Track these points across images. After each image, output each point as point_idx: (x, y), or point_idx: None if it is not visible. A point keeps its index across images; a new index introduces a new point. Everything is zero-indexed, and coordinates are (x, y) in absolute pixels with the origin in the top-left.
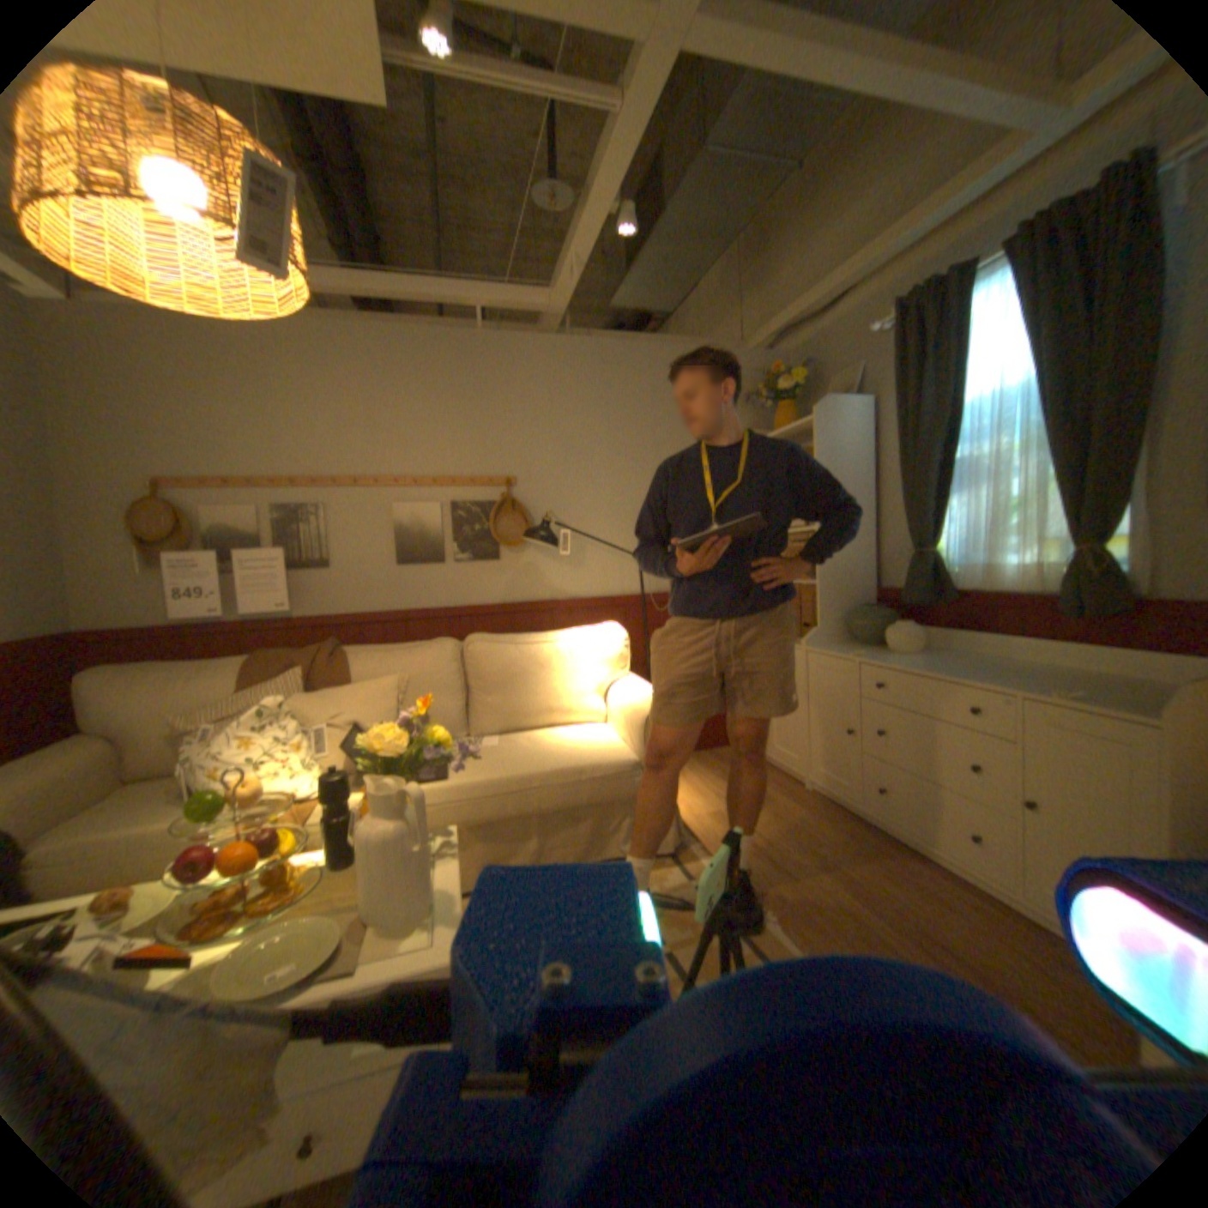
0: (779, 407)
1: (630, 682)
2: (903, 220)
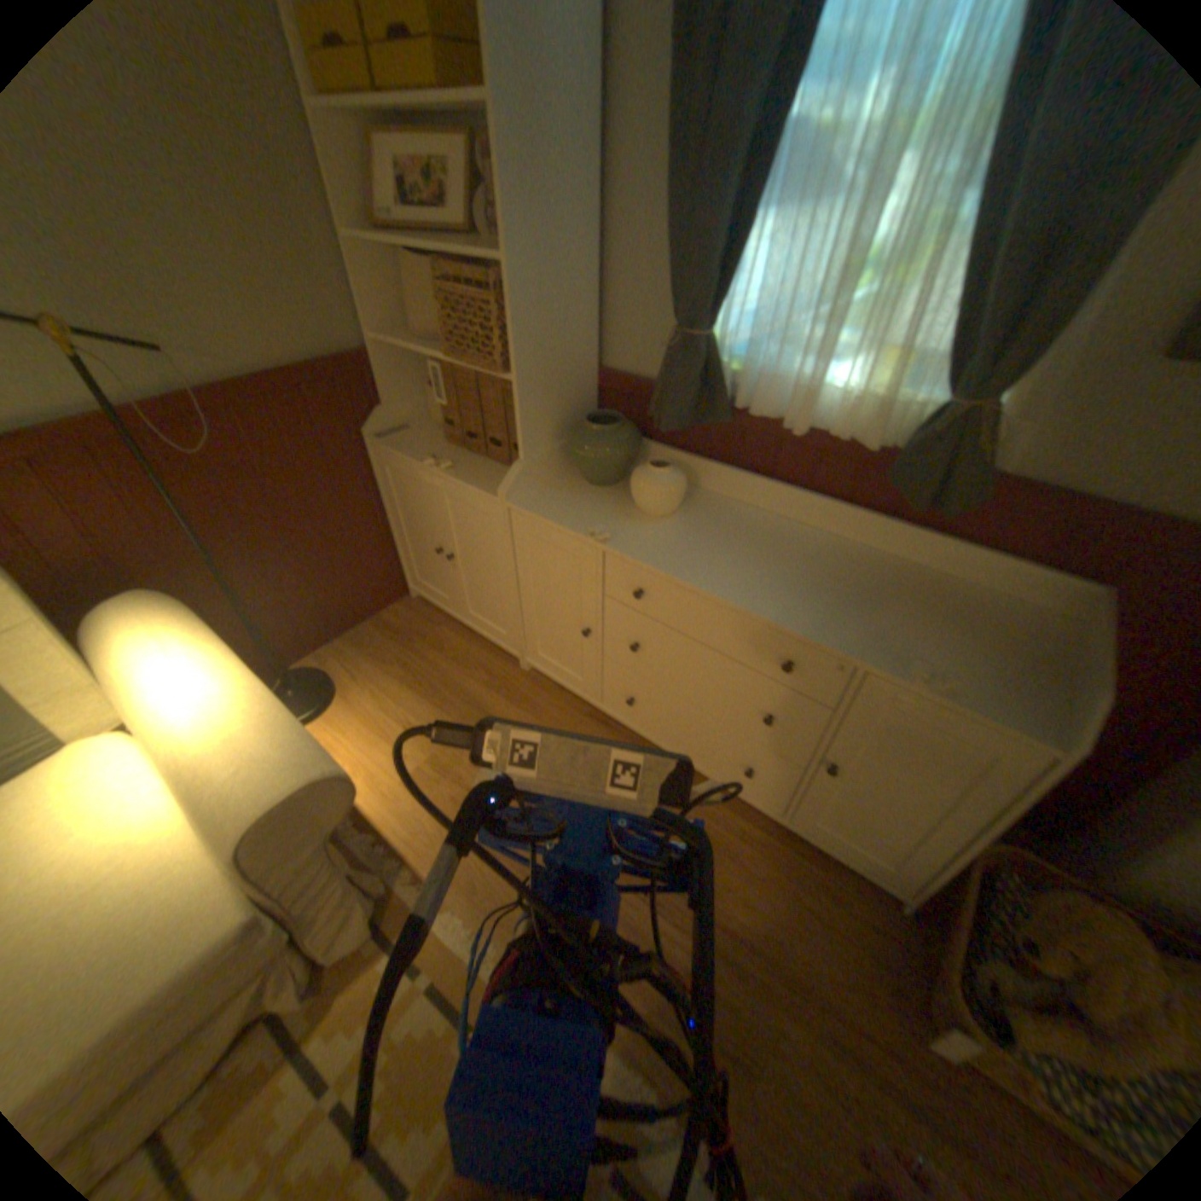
0: None
1: (173, 676)
2: None
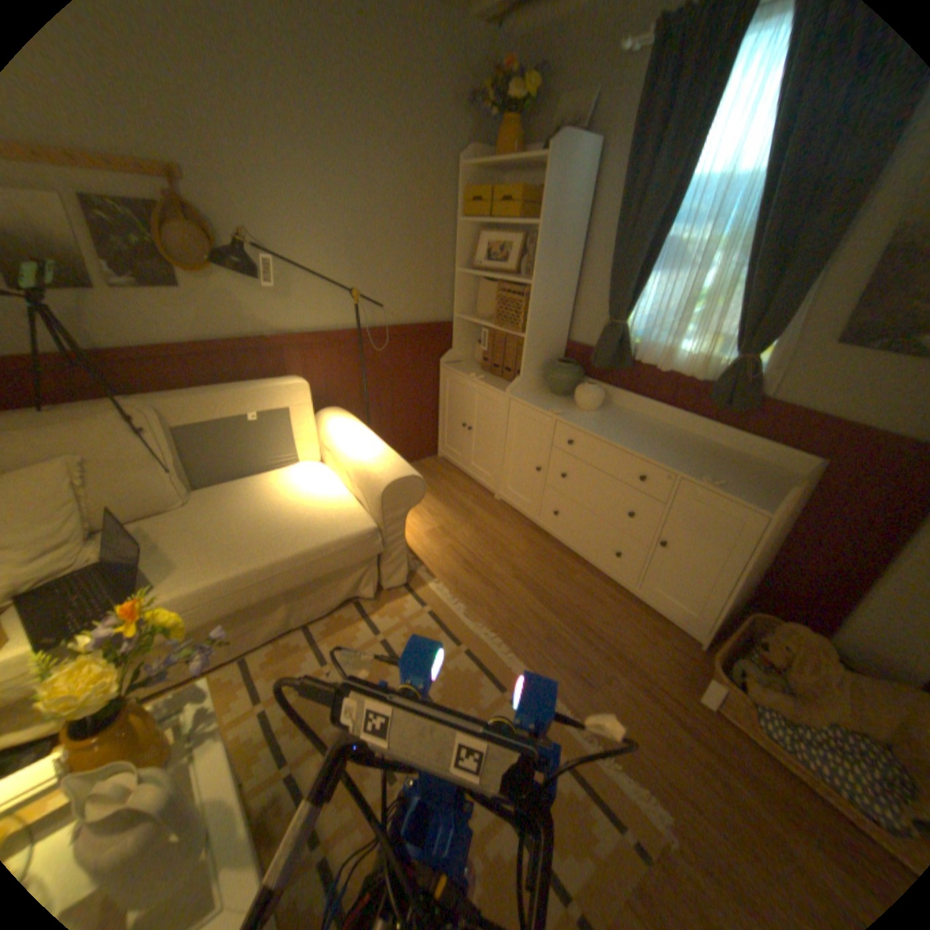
0: (501, 118)
1: (357, 435)
2: None
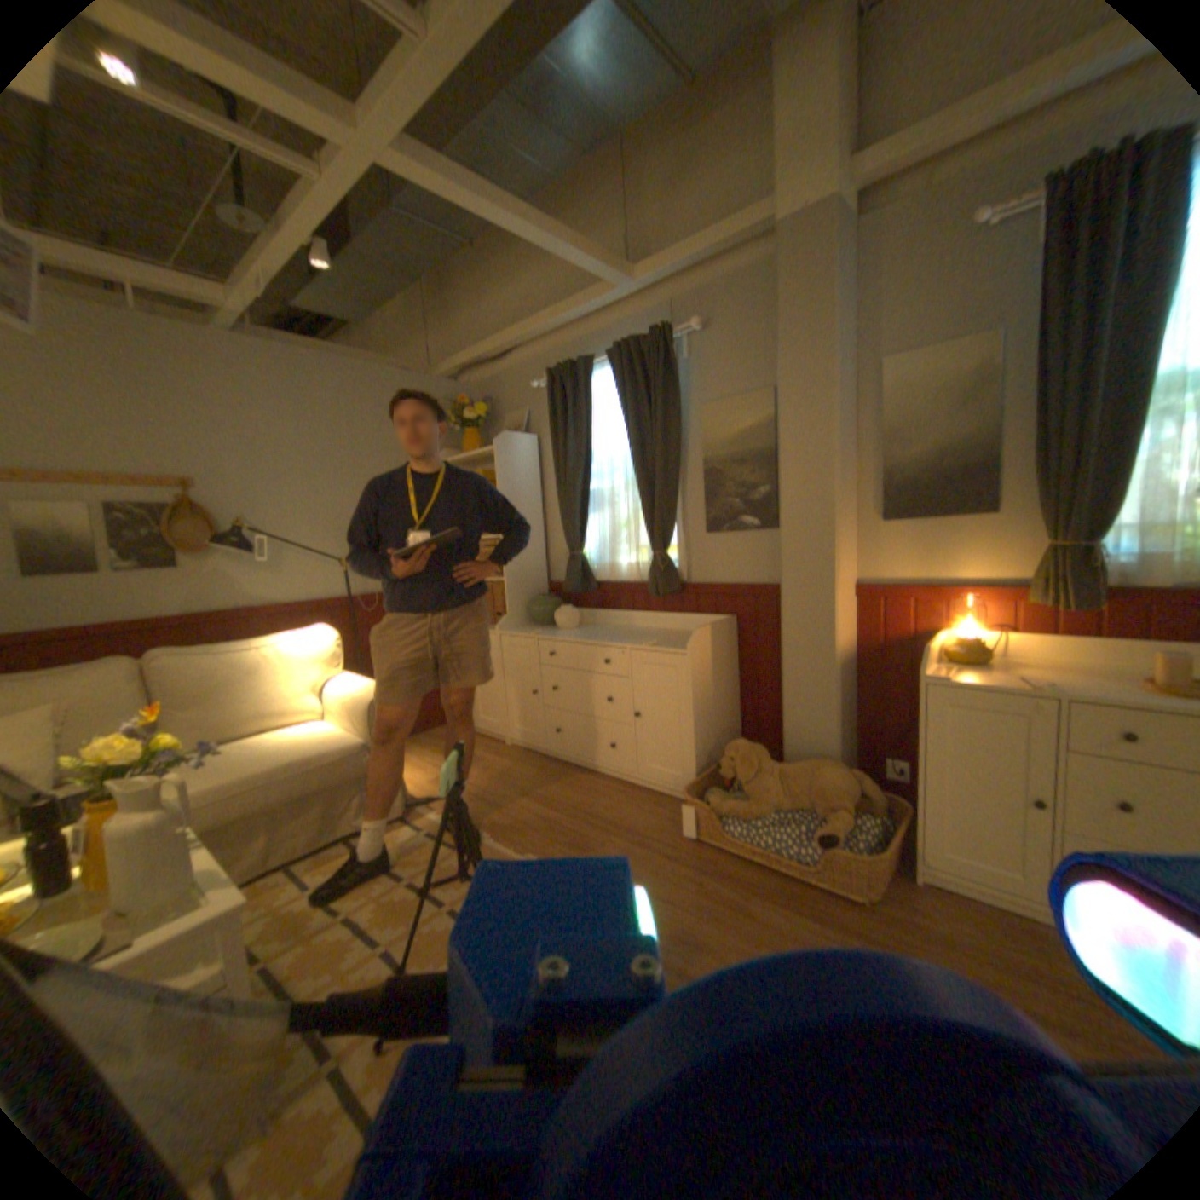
0: (465, 432)
1: (346, 678)
2: (548, 312)
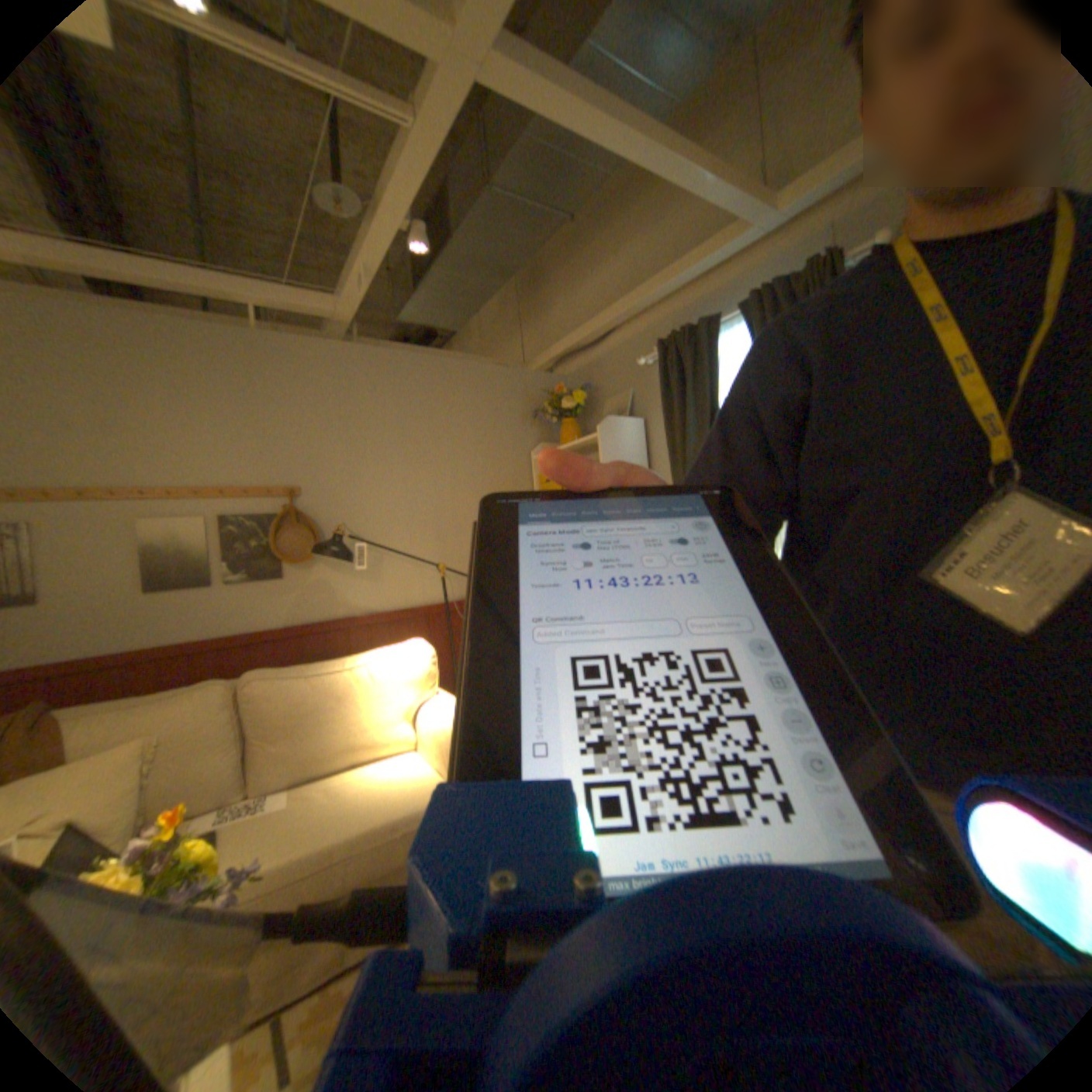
0: (562, 424)
1: (441, 702)
2: (658, 278)
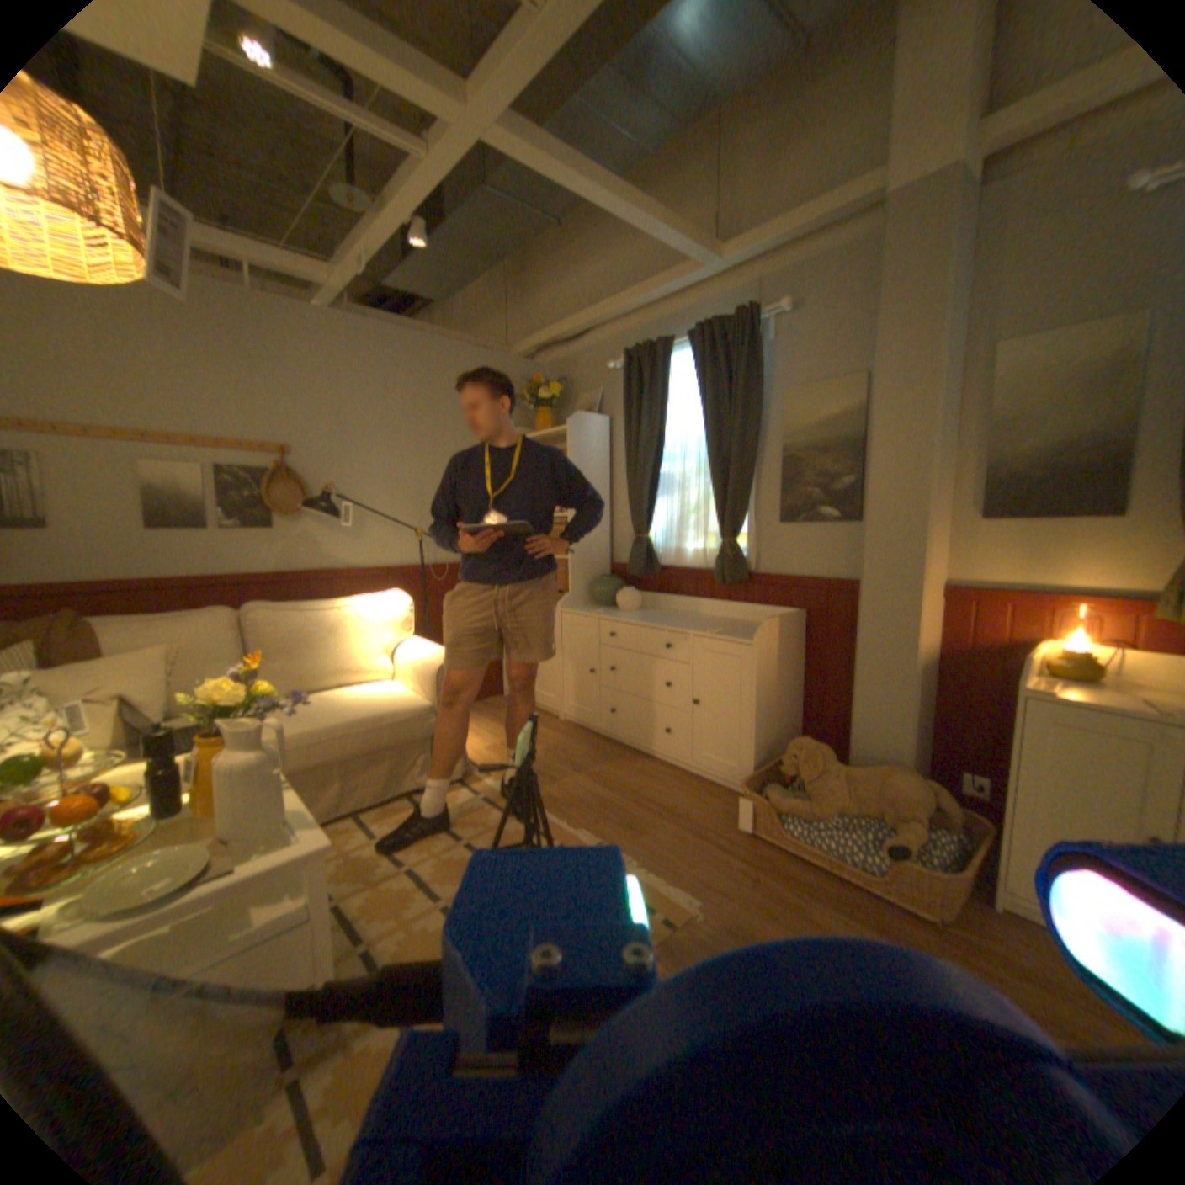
0: (538, 411)
1: (416, 643)
2: (629, 292)
